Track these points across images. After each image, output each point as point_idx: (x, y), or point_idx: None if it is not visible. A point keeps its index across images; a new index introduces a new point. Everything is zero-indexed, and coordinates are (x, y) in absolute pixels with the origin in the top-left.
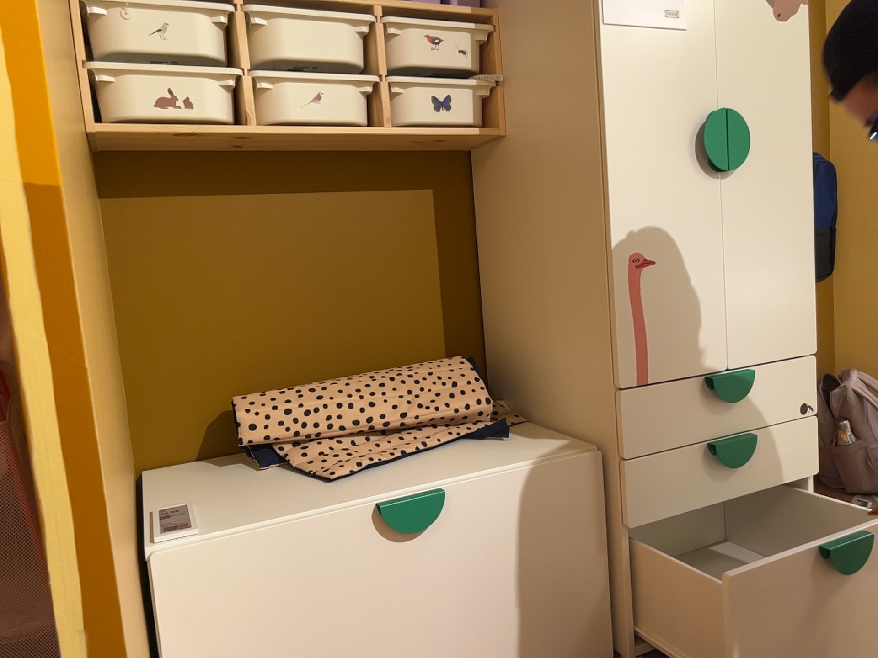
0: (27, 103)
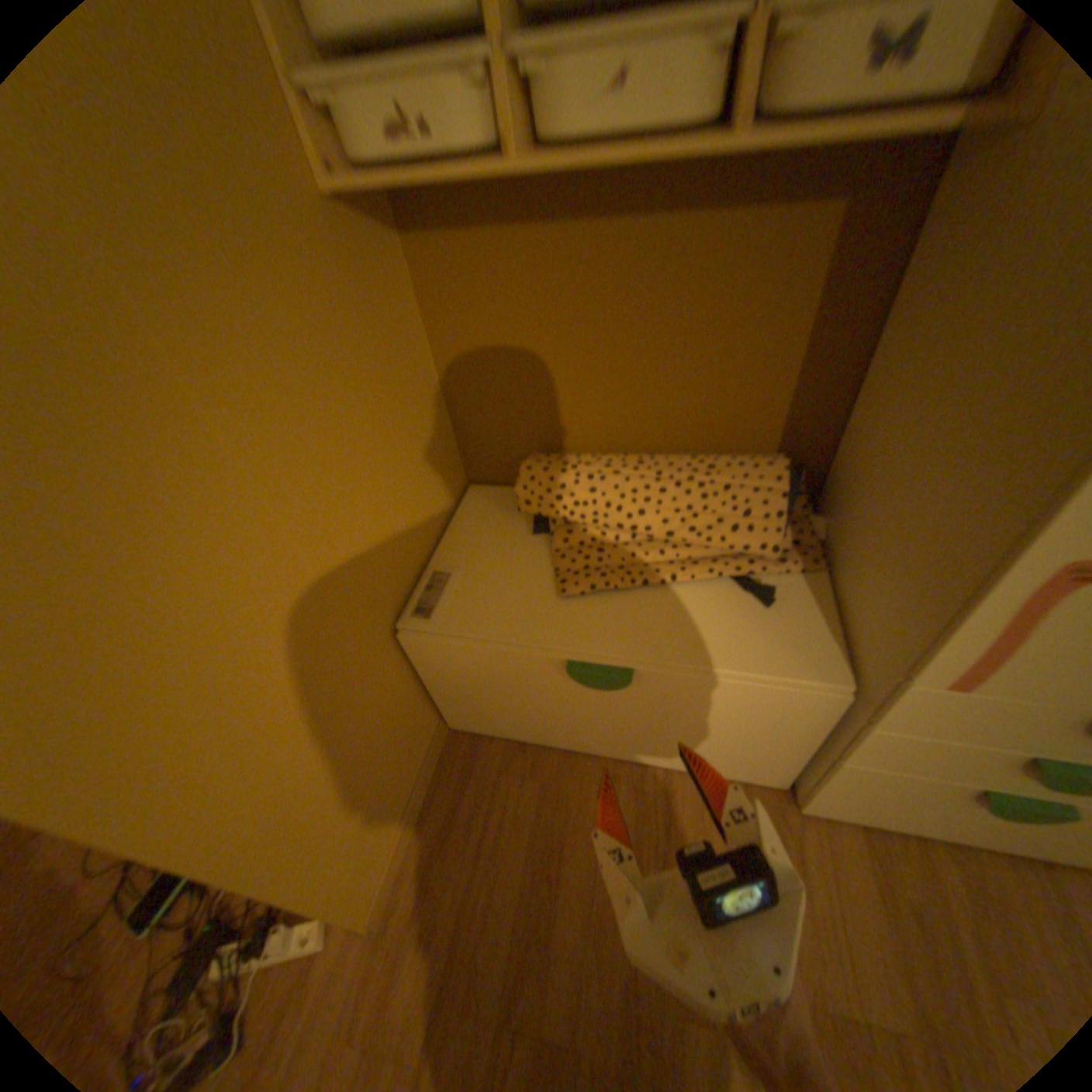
0: None
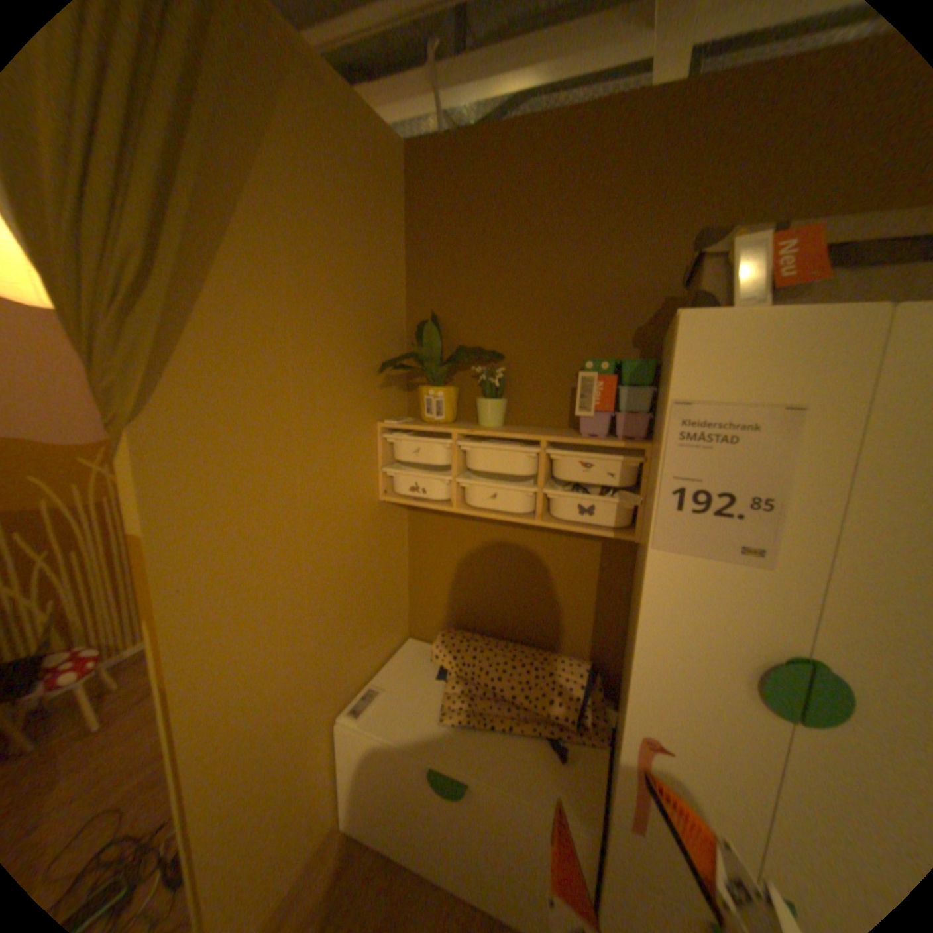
0: (165, 652)
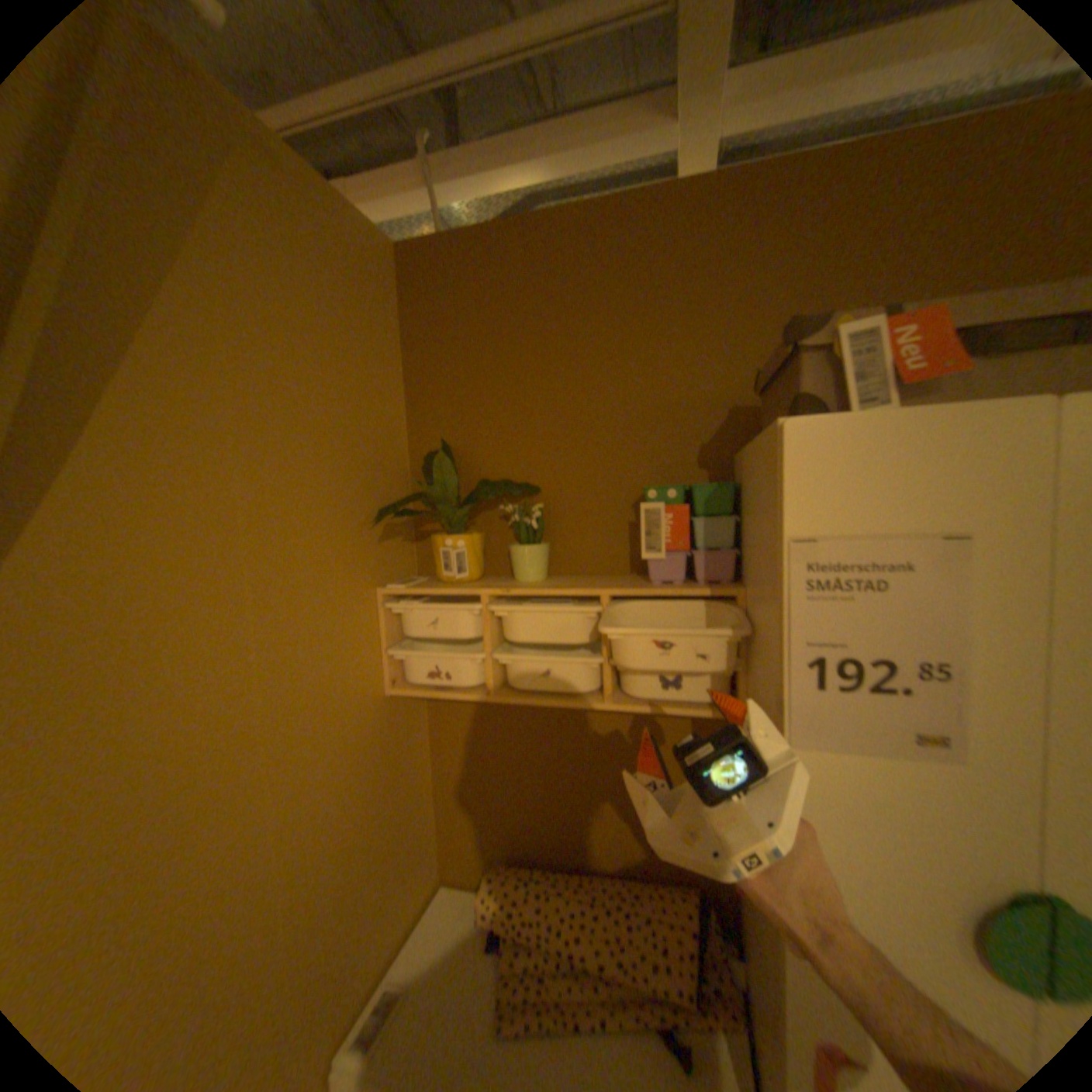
0: None
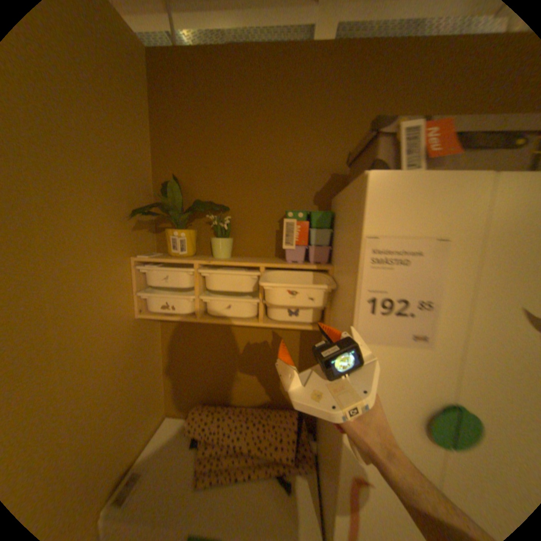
0: None
